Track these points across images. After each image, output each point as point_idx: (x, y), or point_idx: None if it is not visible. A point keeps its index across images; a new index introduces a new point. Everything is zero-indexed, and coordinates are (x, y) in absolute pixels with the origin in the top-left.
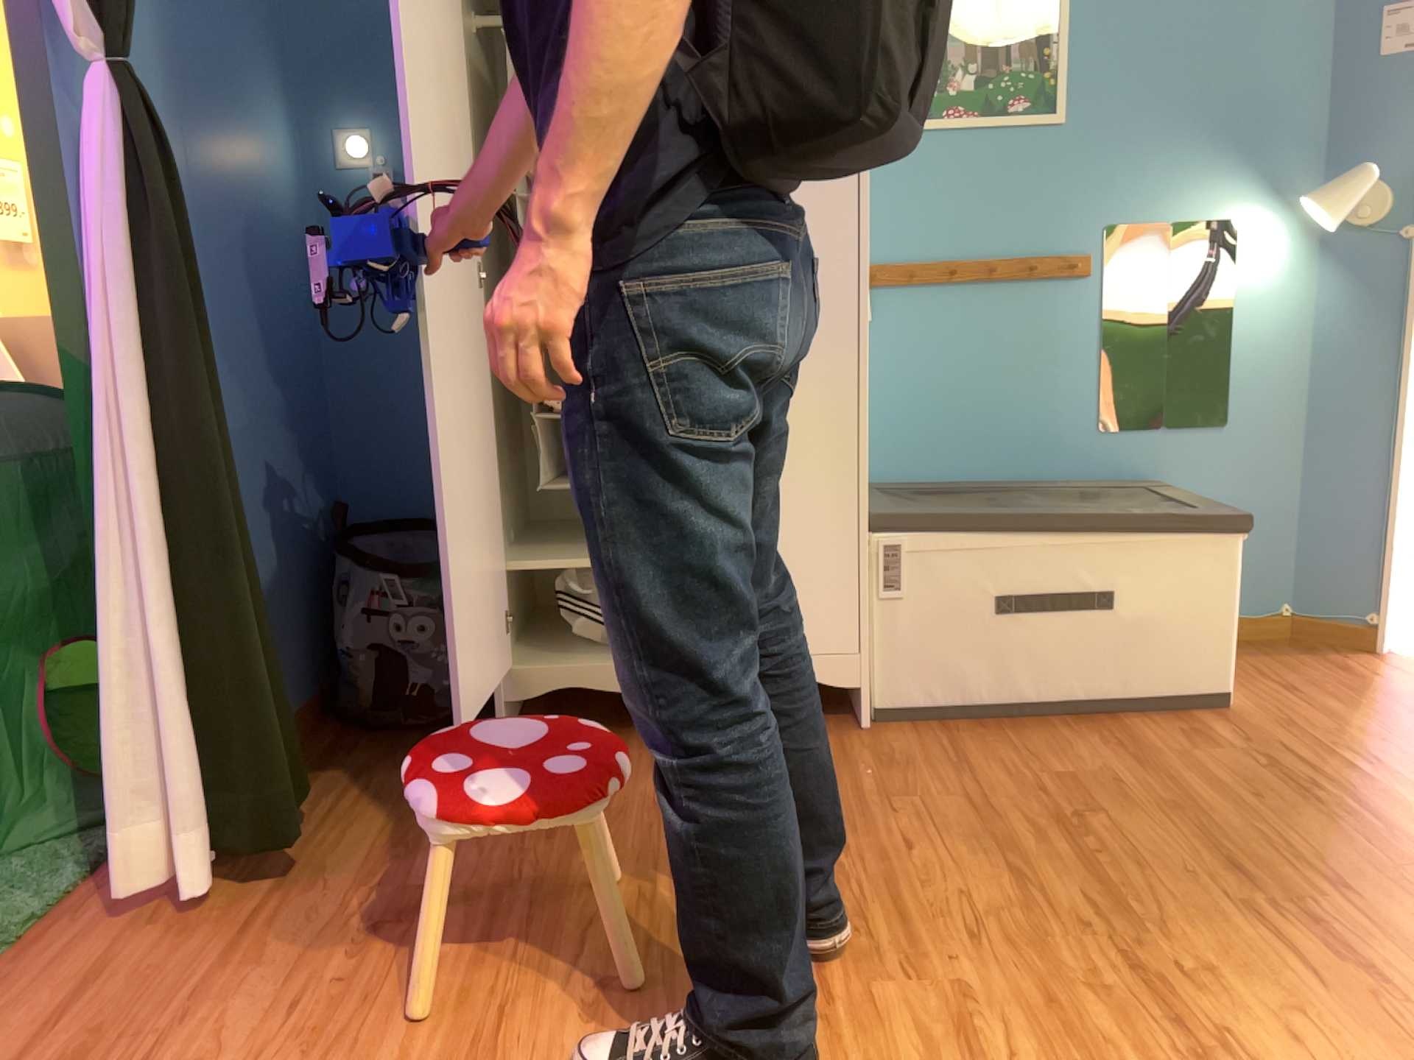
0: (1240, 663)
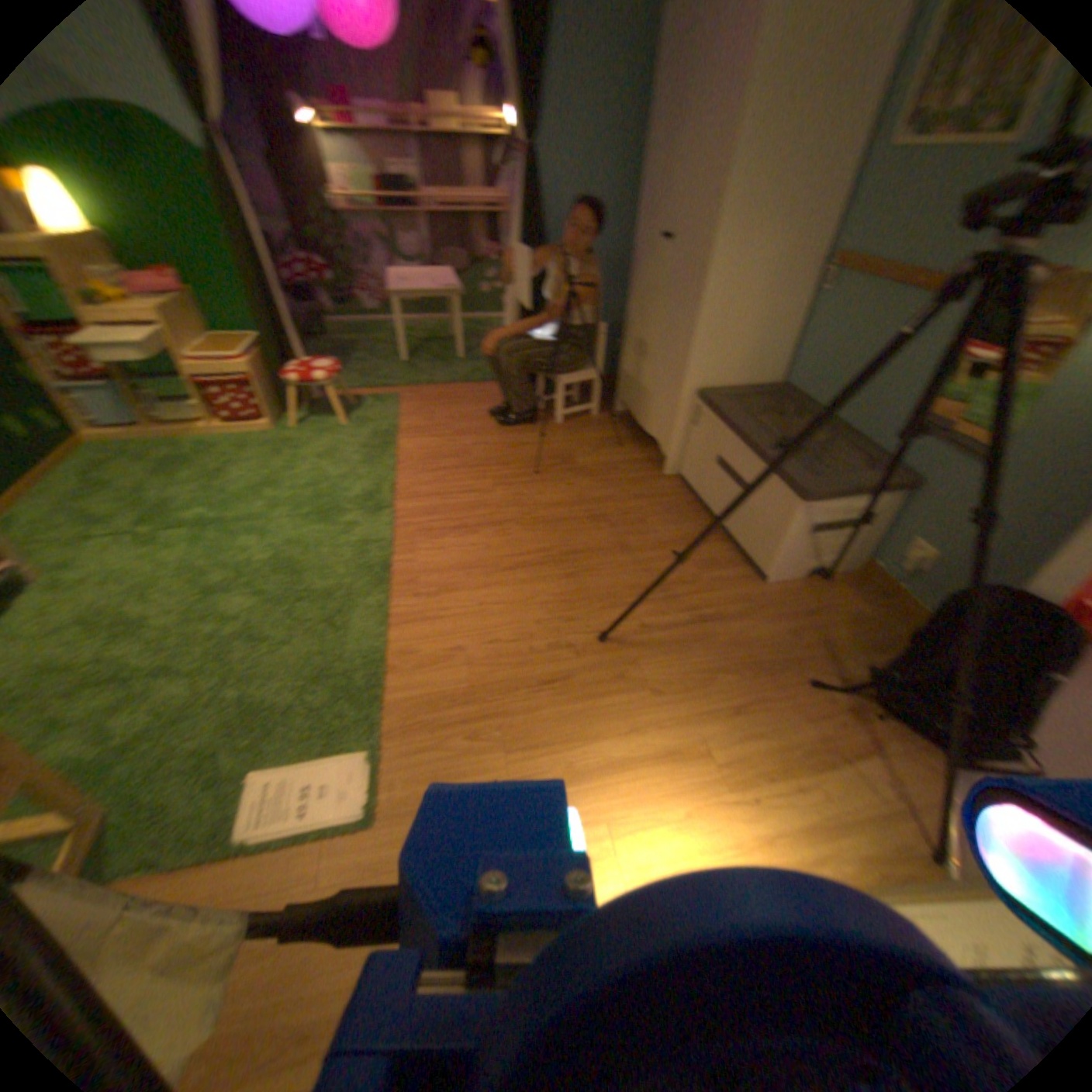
0: (845, 606)
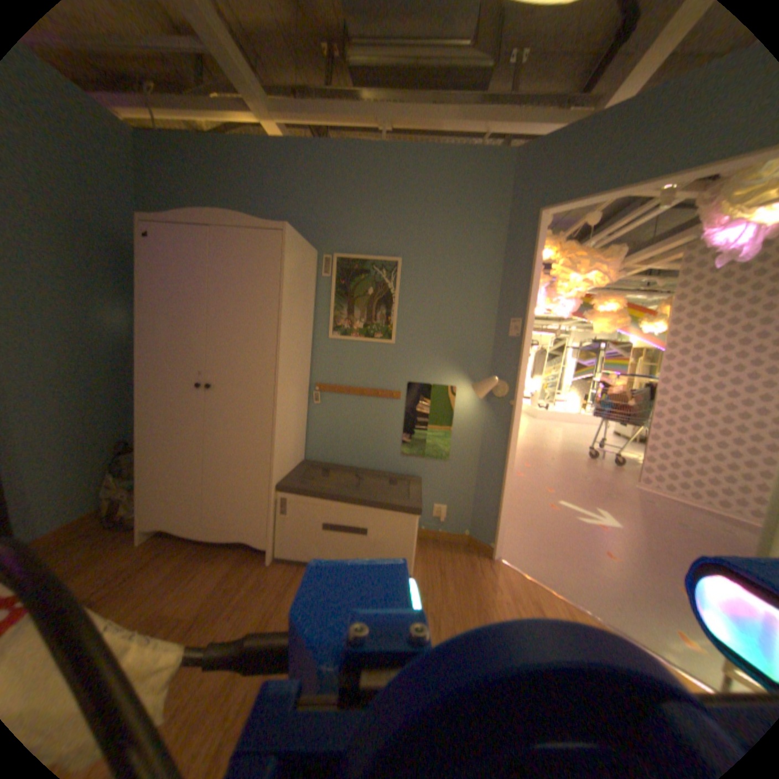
0: (438, 554)
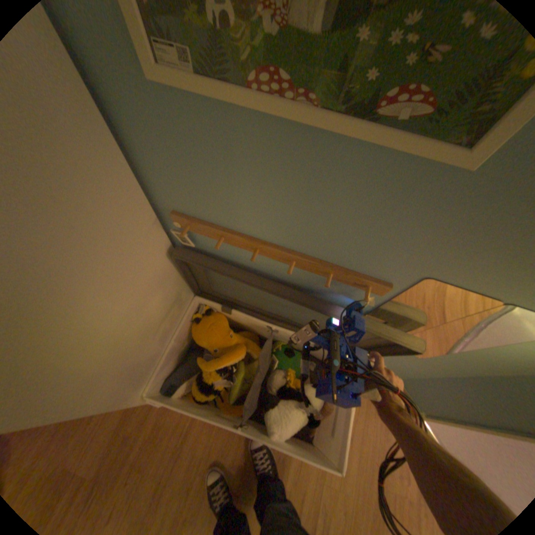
0: None
